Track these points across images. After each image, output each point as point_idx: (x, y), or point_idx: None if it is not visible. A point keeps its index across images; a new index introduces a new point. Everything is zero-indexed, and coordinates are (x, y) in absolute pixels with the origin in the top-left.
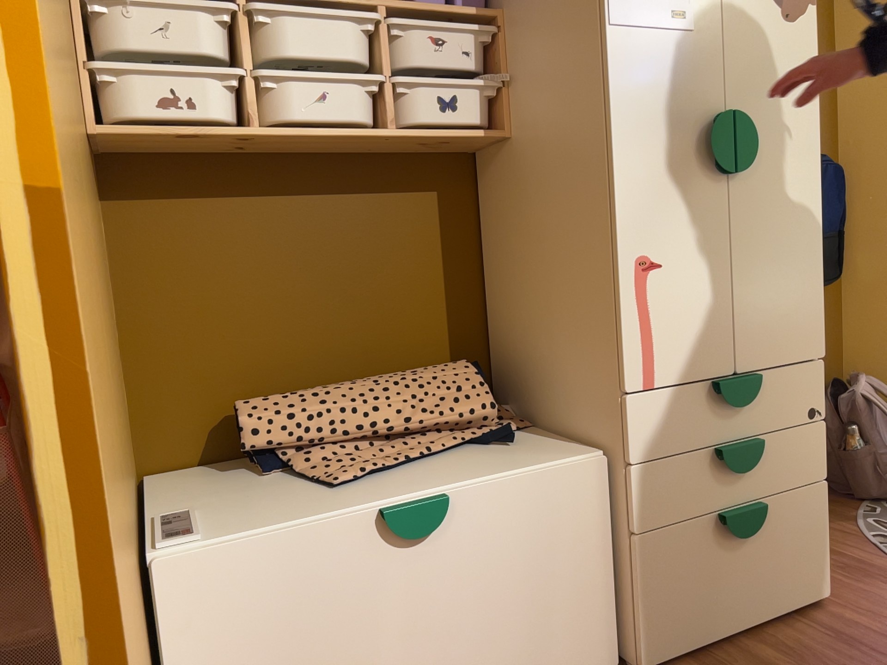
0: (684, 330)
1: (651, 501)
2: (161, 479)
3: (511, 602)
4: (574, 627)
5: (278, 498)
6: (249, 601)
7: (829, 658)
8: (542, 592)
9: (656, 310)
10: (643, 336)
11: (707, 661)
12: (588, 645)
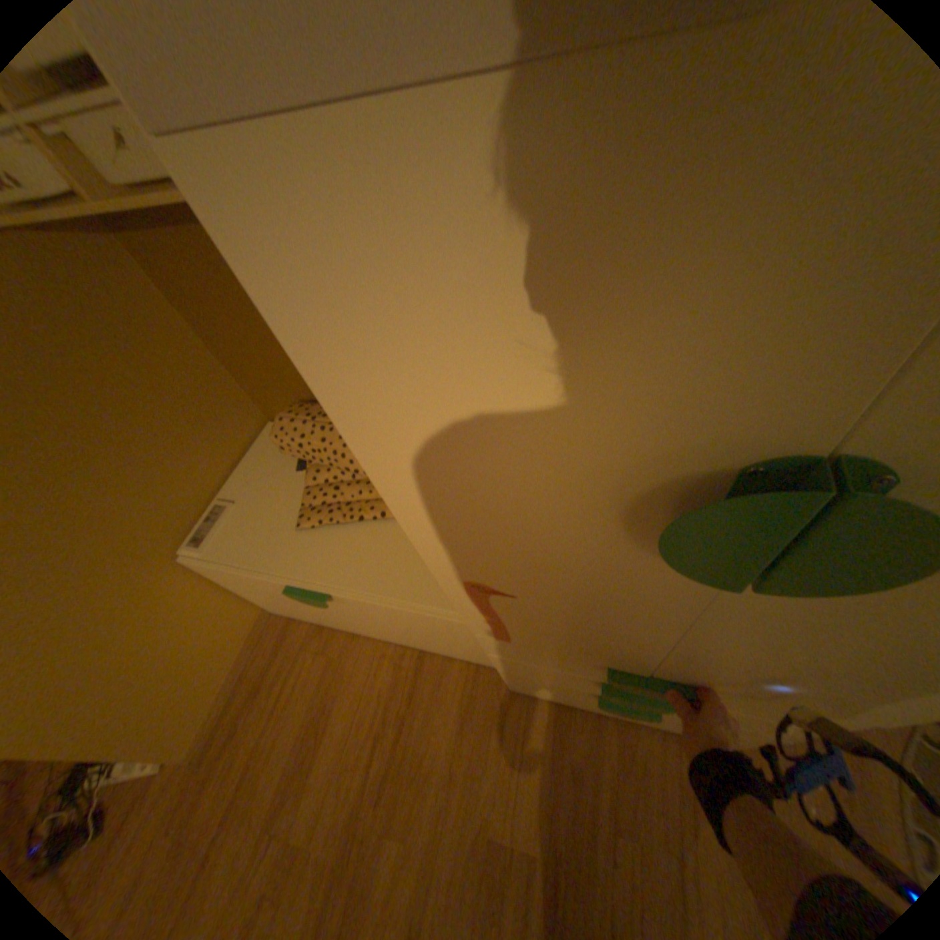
0: (557, 636)
1: (511, 667)
2: (268, 432)
3: (407, 632)
4: (462, 652)
5: (270, 517)
6: (236, 582)
7: (646, 793)
8: (431, 638)
9: (505, 614)
10: (487, 619)
11: (561, 714)
12: (476, 659)
